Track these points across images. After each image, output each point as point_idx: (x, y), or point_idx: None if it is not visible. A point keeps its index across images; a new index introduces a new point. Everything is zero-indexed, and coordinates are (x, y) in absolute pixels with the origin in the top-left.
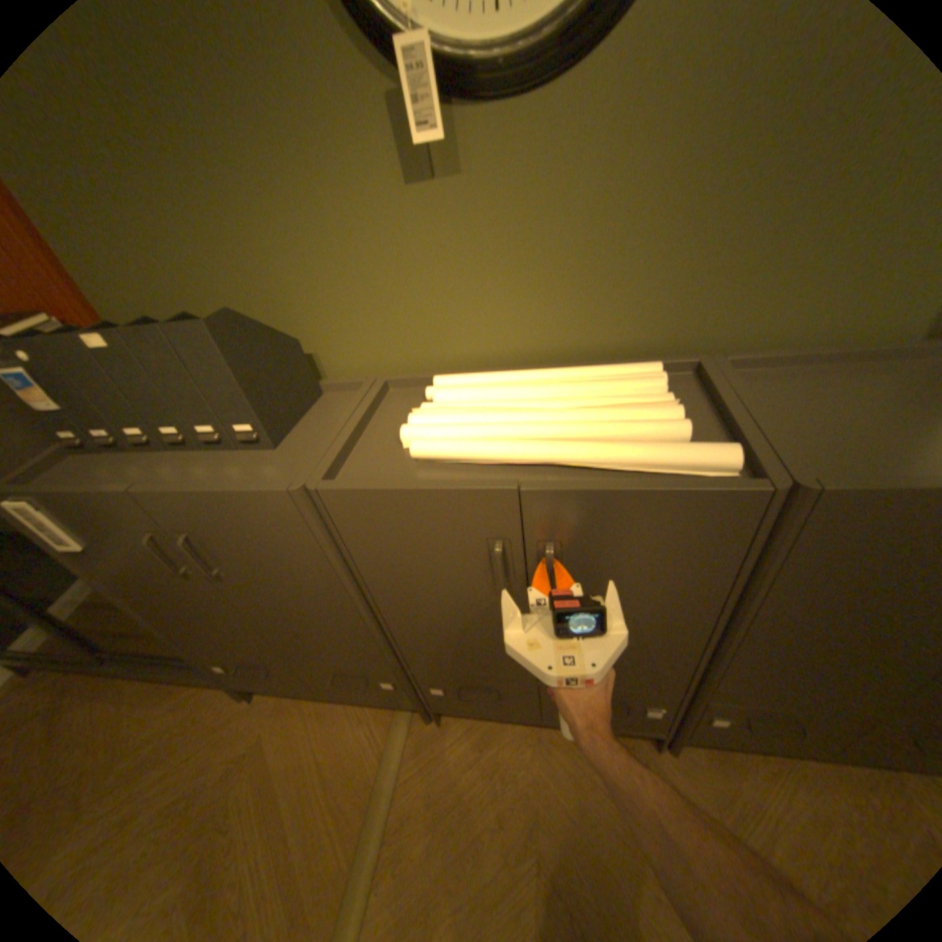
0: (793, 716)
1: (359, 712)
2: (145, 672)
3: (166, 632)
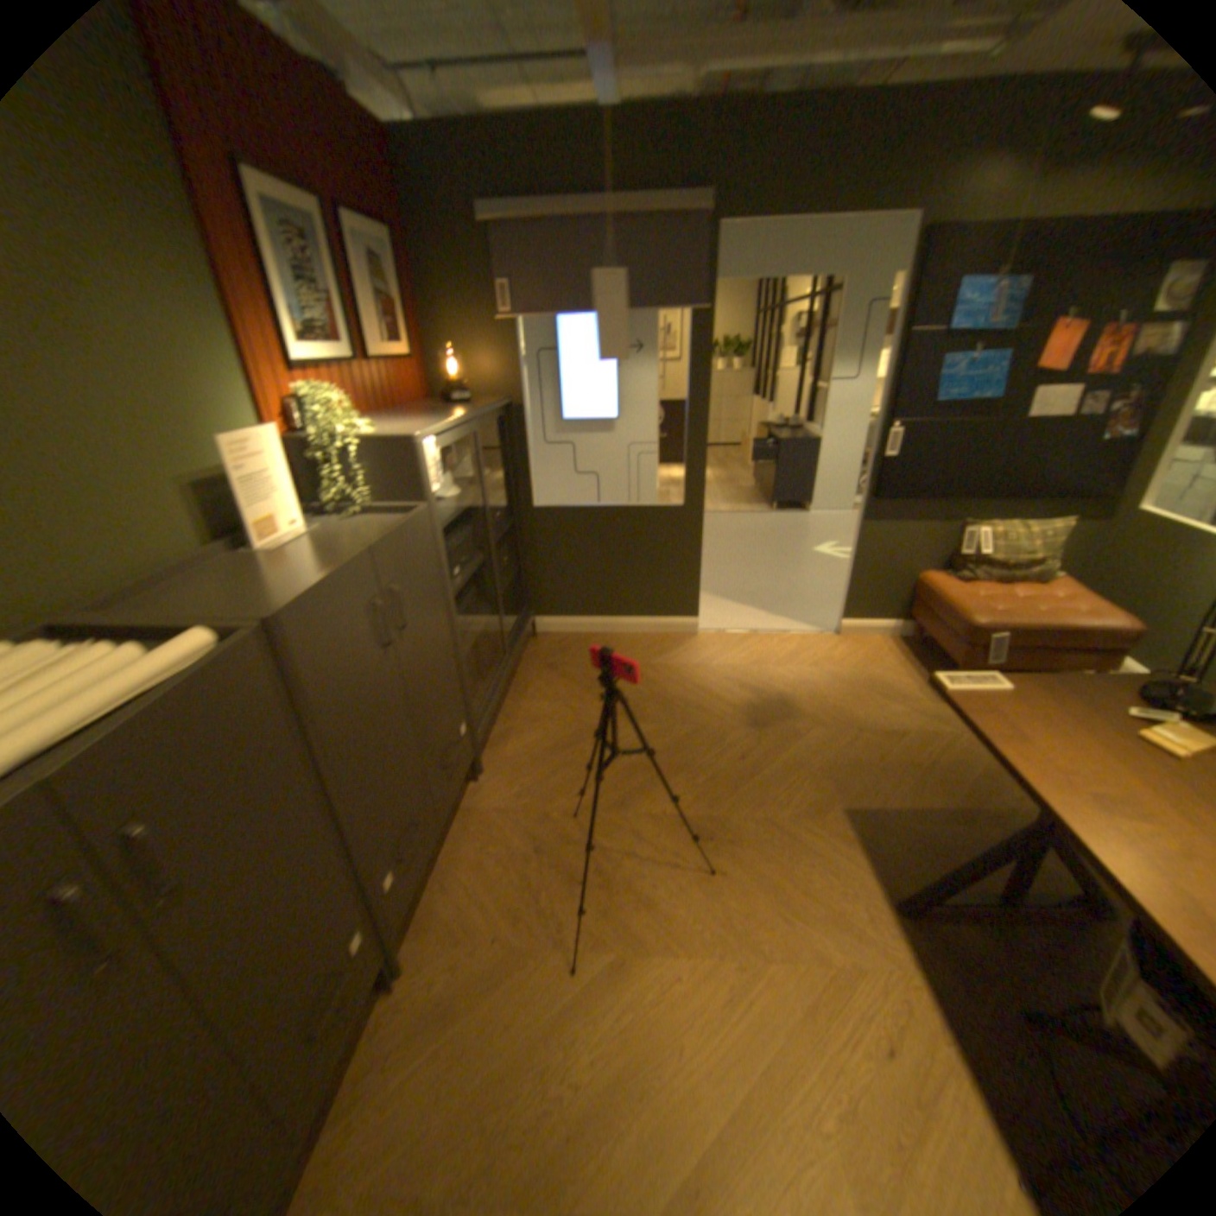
0: (404, 815)
1: None
2: None
3: None
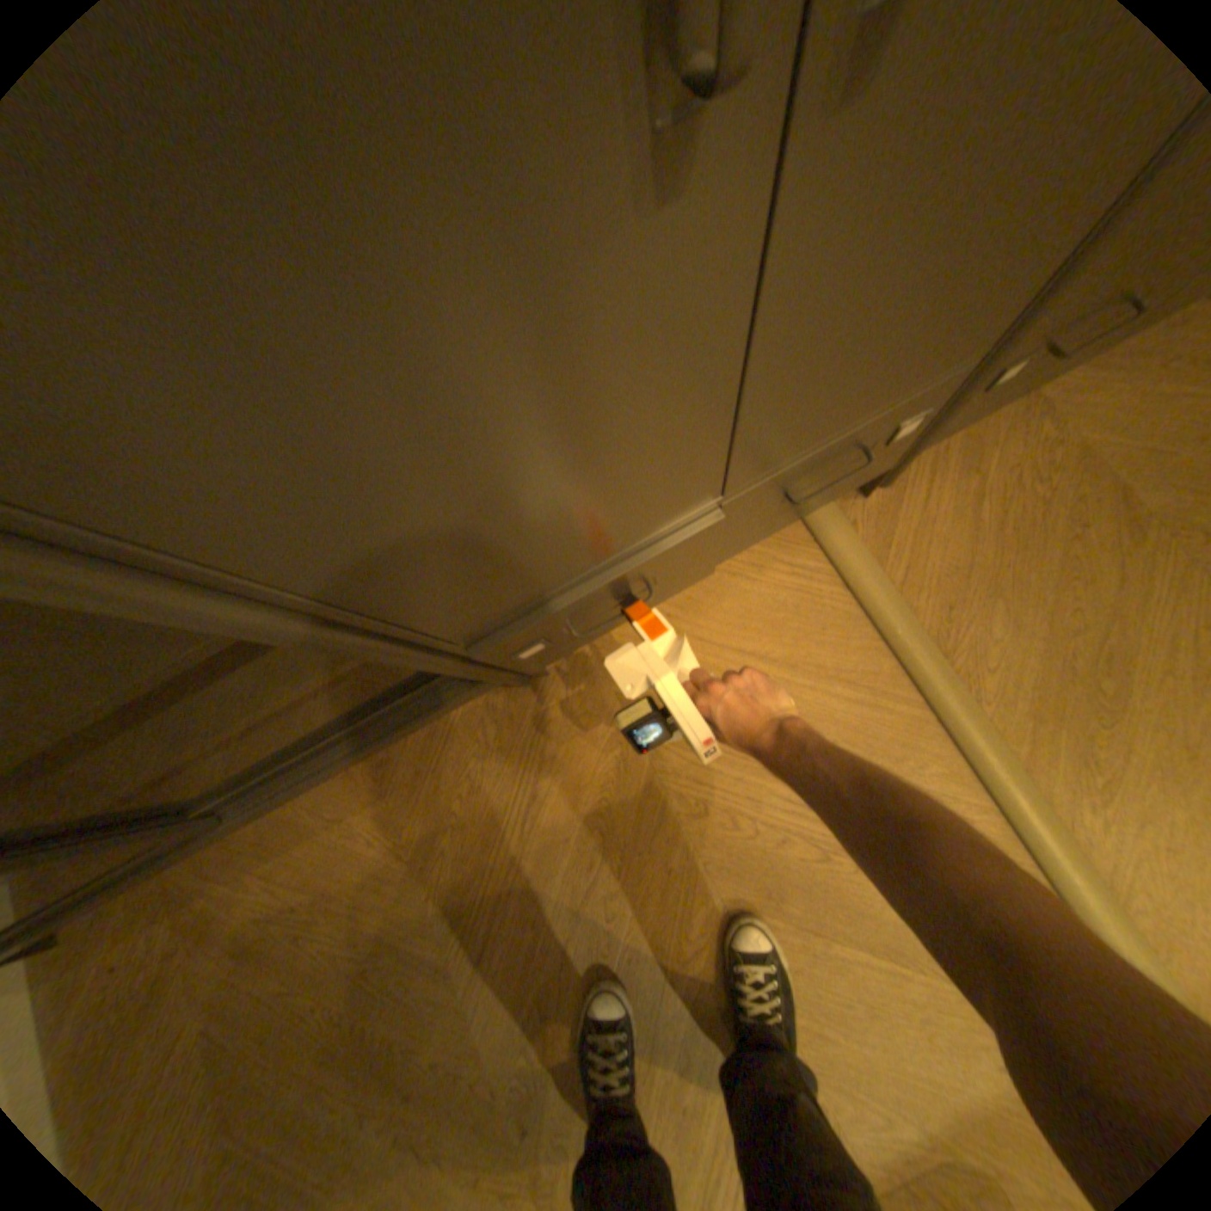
0: None
1: (742, 559)
2: (326, 768)
3: (417, 631)
